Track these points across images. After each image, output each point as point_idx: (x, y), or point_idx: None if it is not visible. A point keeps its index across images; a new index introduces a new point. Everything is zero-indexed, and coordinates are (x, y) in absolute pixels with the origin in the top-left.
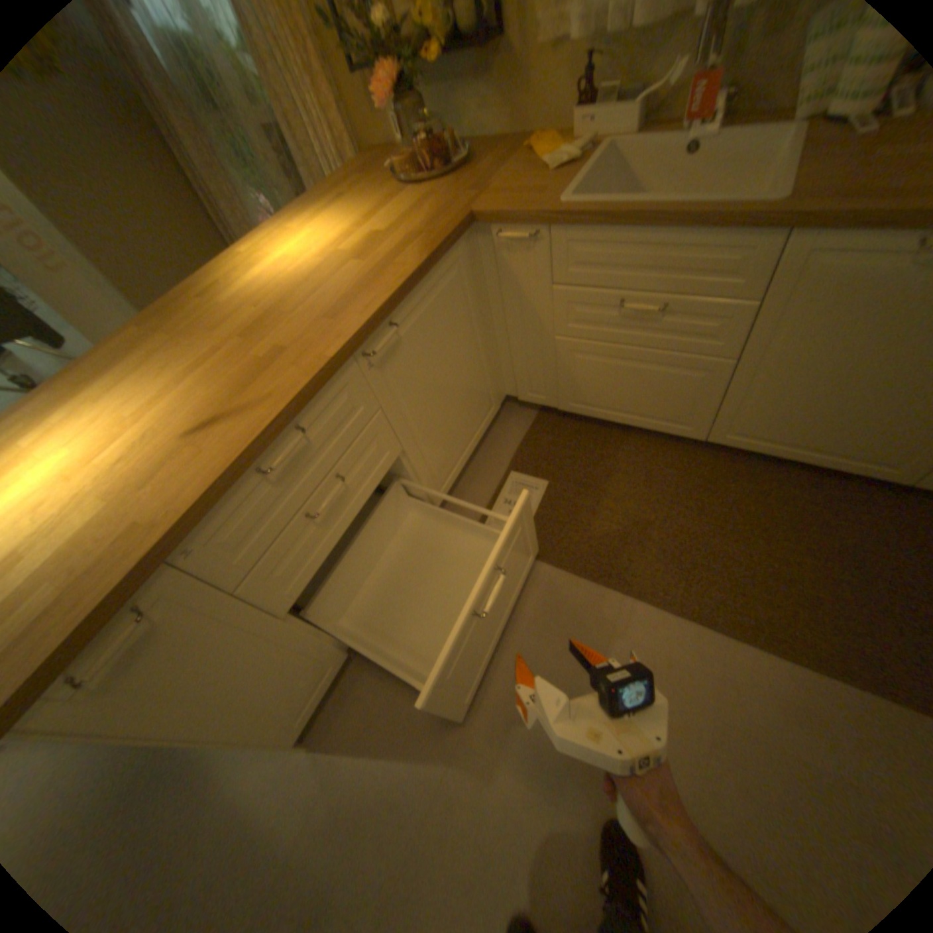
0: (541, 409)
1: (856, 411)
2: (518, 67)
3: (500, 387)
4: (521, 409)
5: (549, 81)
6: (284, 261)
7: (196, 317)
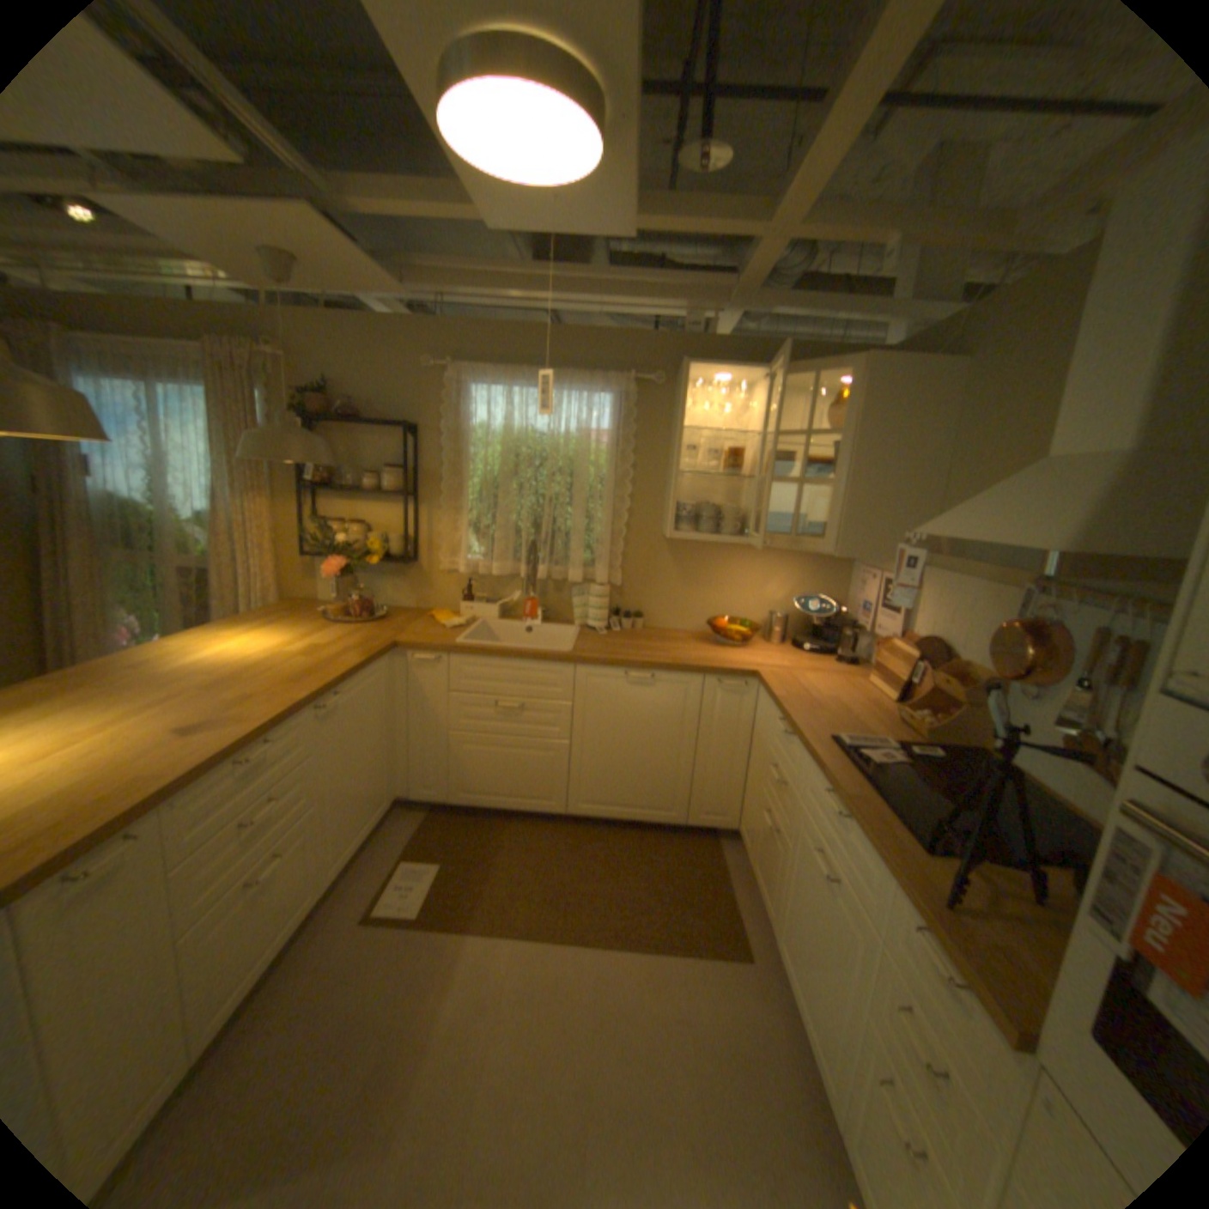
0: (431, 811)
1: (638, 771)
2: (426, 577)
3: (393, 786)
4: (410, 813)
5: (446, 587)
6: (229, 653)
7: (137, 679)
